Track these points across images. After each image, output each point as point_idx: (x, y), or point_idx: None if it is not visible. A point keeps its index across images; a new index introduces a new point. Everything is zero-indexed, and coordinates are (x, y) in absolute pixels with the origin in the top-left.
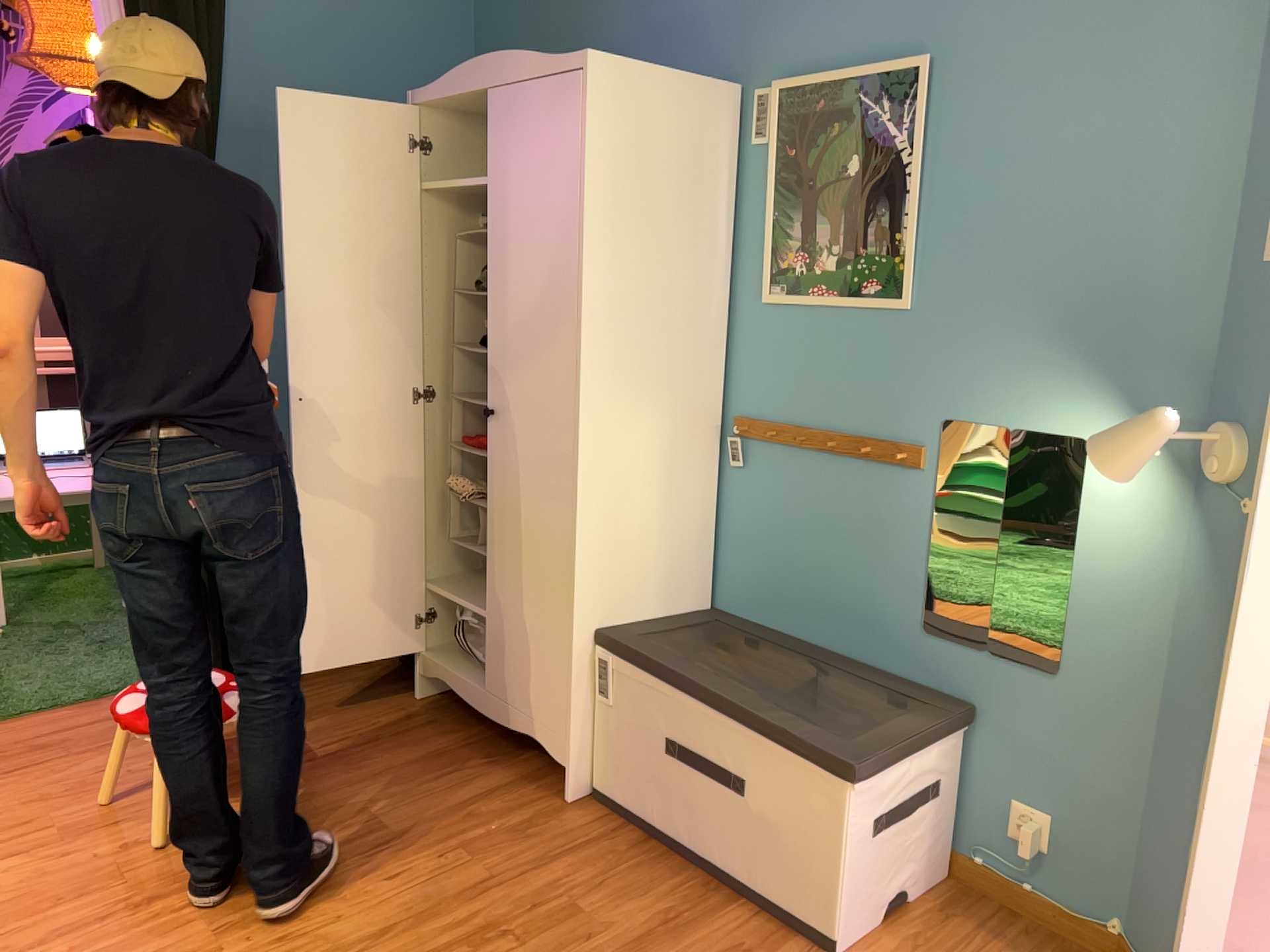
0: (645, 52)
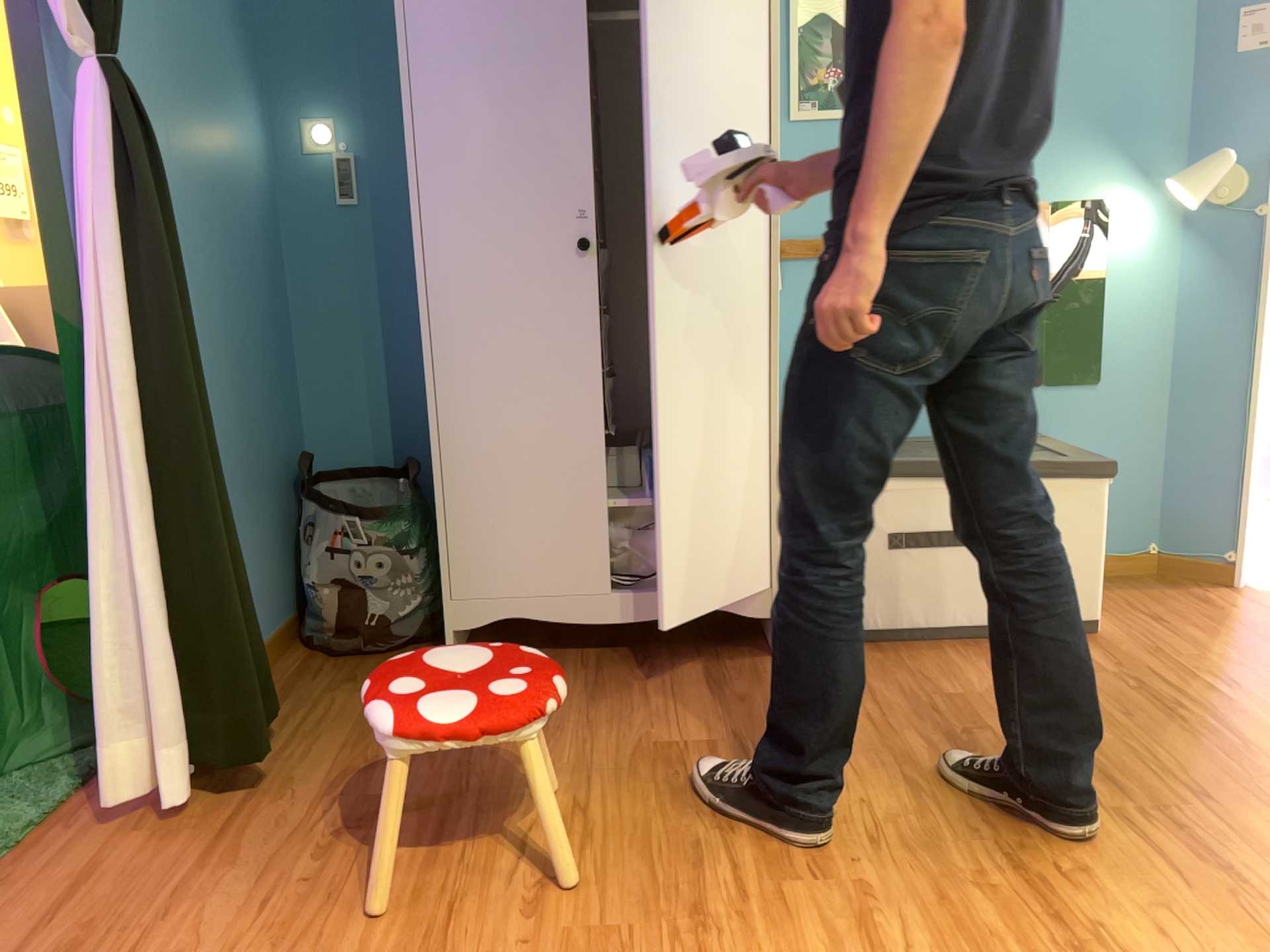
0: None
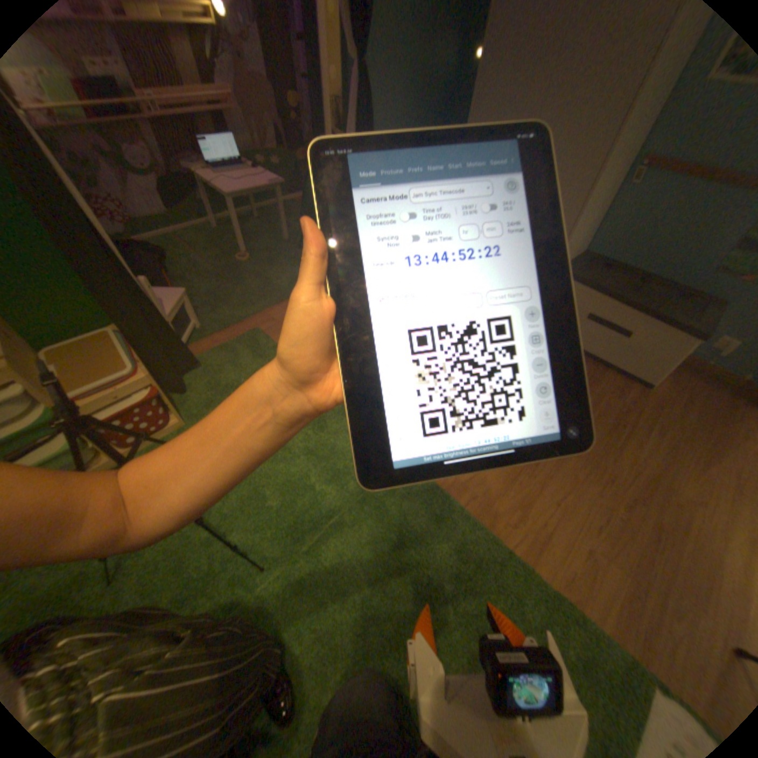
0: None
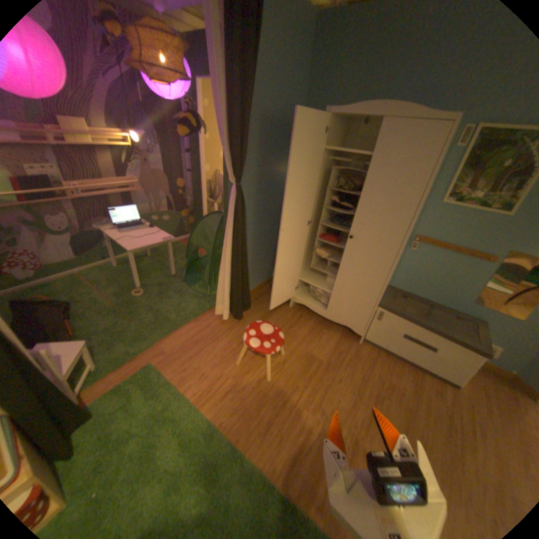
0: (409, 95)
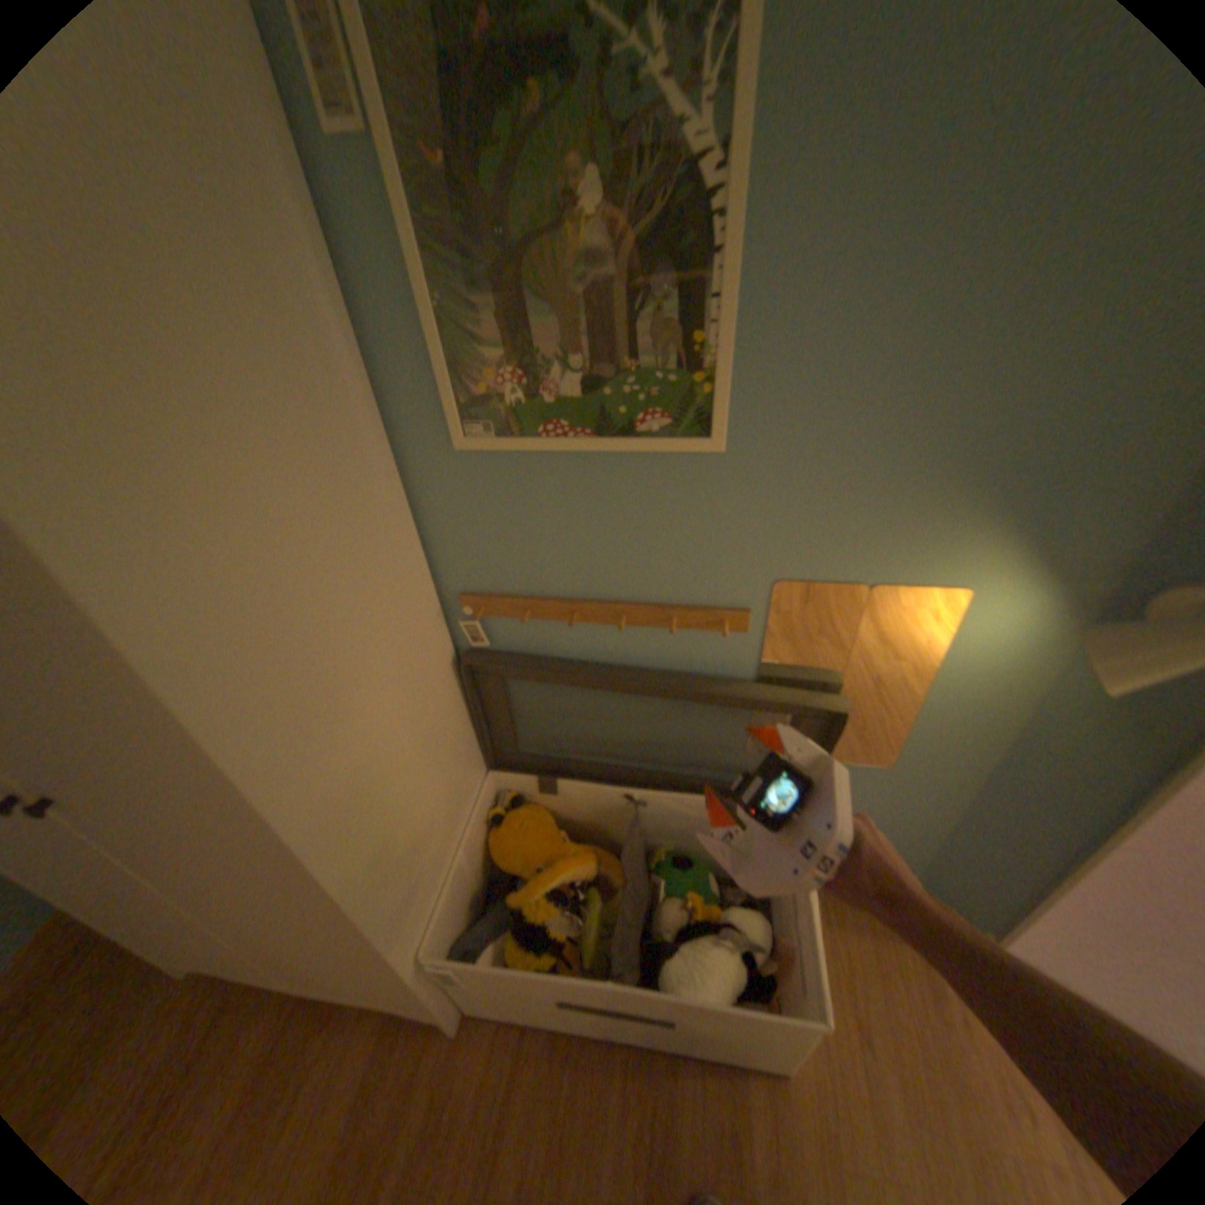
0: None
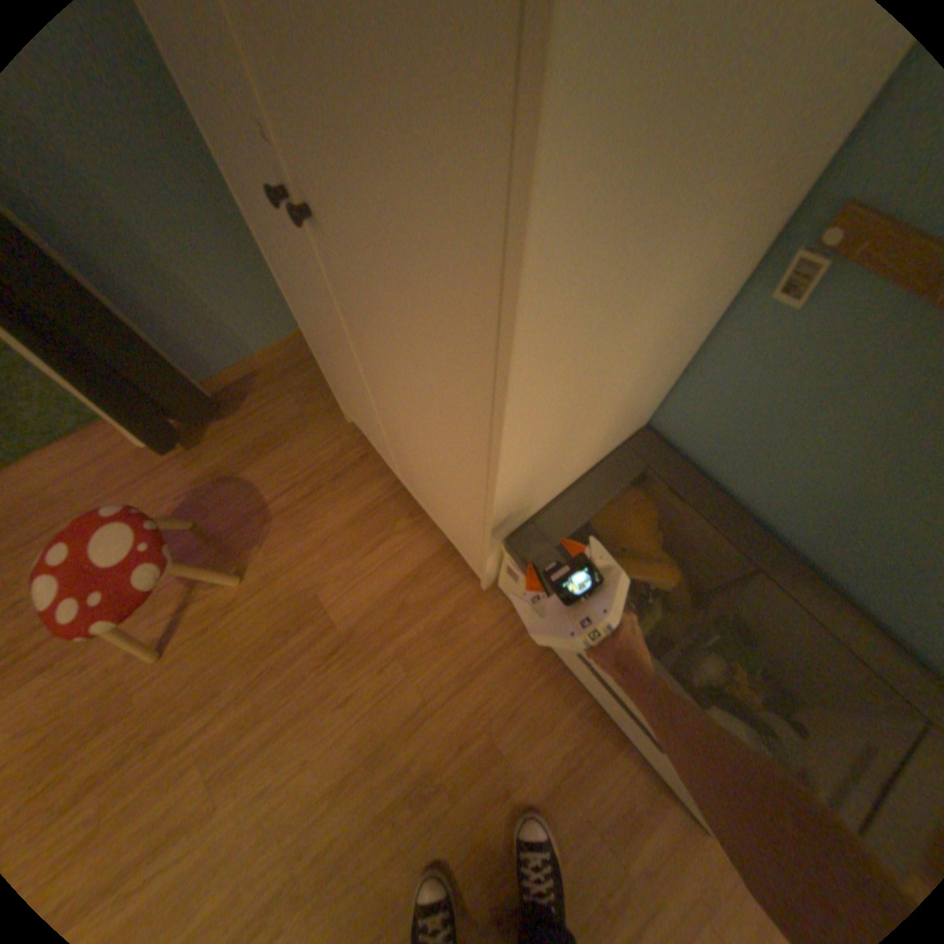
0: None
